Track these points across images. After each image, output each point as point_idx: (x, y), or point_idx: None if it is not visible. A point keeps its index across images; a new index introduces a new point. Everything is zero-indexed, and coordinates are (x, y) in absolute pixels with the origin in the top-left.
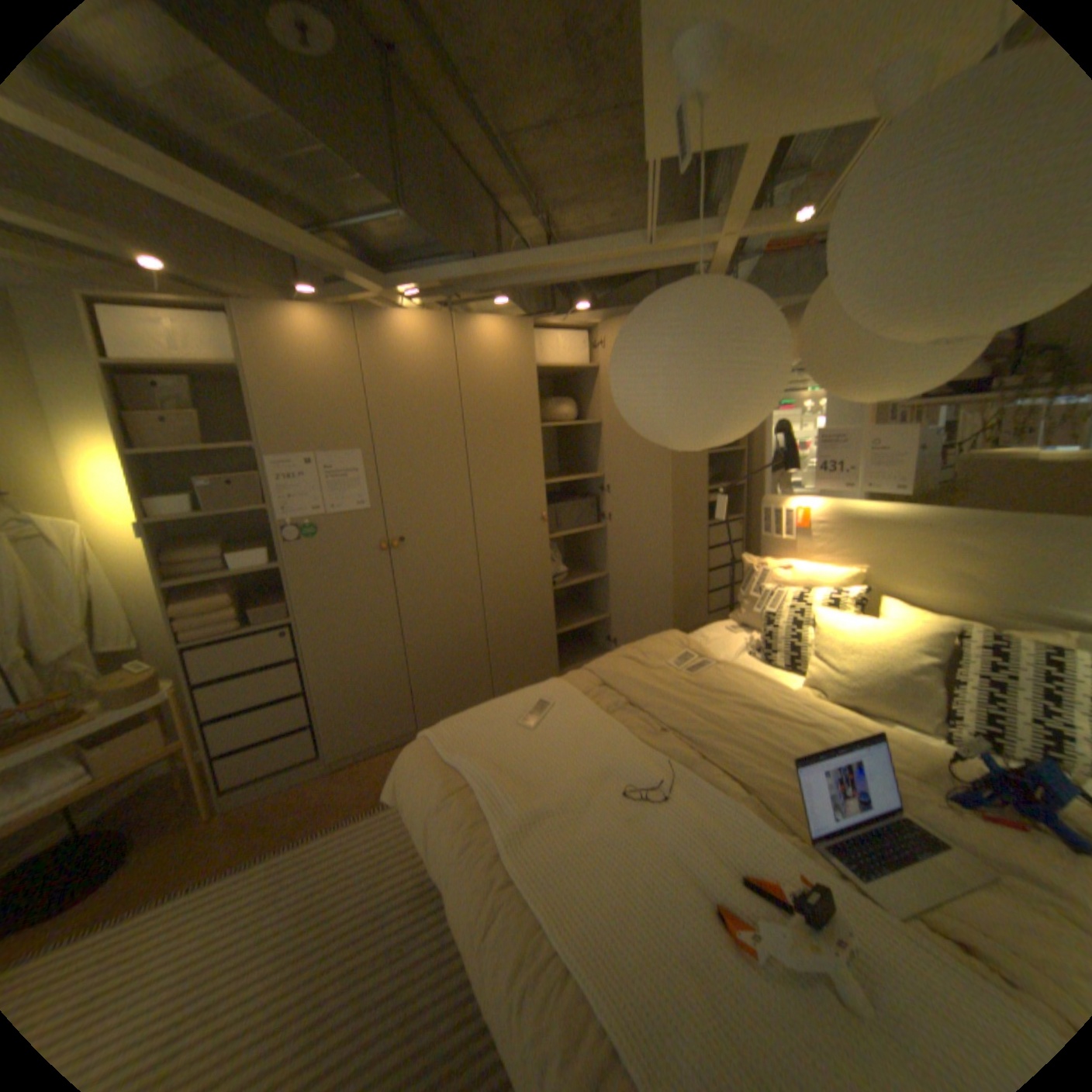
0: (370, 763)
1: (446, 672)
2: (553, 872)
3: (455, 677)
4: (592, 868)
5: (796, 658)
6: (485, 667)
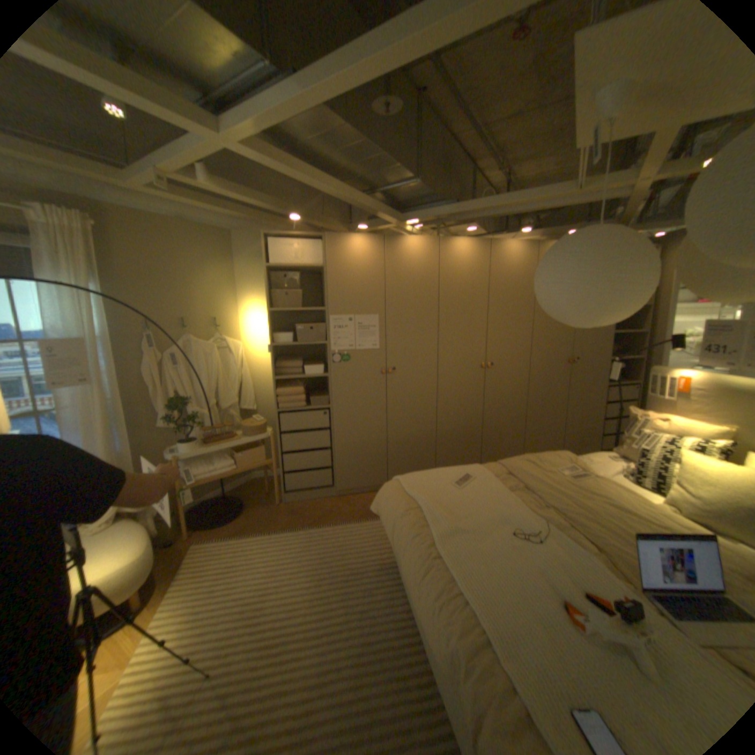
0: (360, 496)
1: (409, 453)
2: (465, 558)
3: (413, 457)
4: (488, 562)
5: (661, 483)
6: (433, 455)
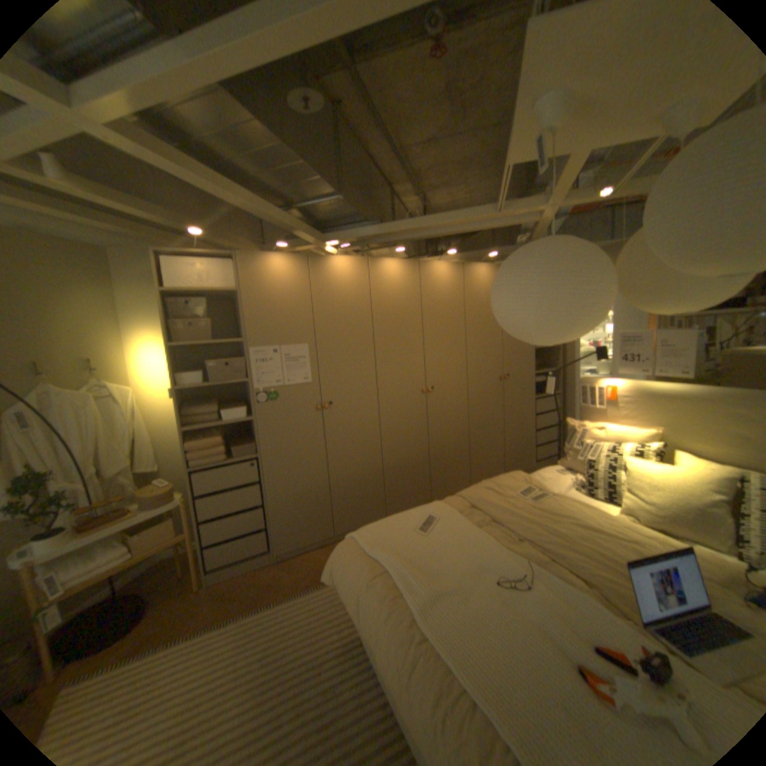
0: (303, 558)
1: (355, 496)
2: (455, 635)
3: (361, 500)
4: (483, 634)
5: (613, 493)
6: (381, 493)
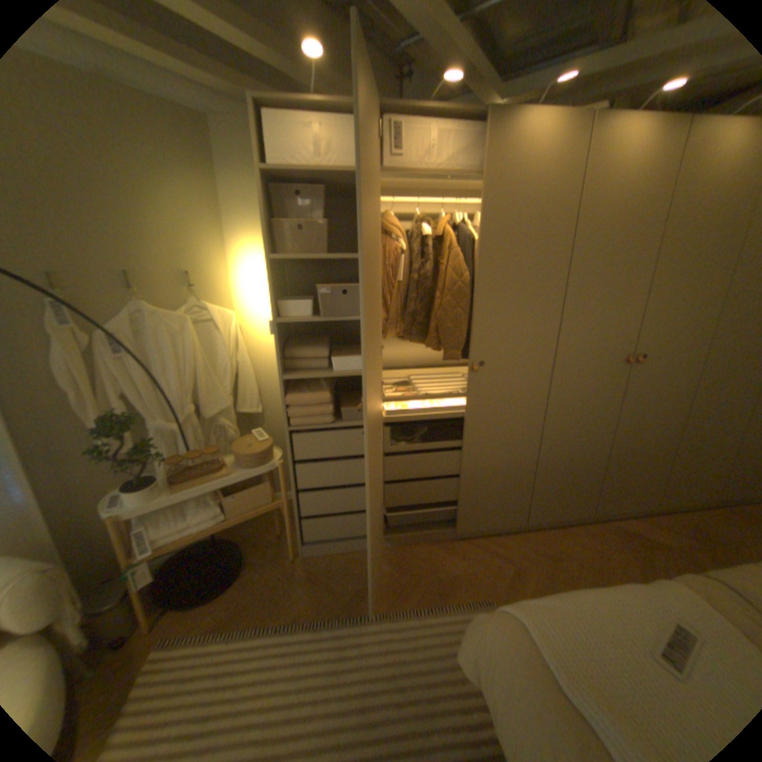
0: (414, 552)
1: (492, 491)
2: None
3: (499, 497)
4: None
5: None
6: (528, 494)
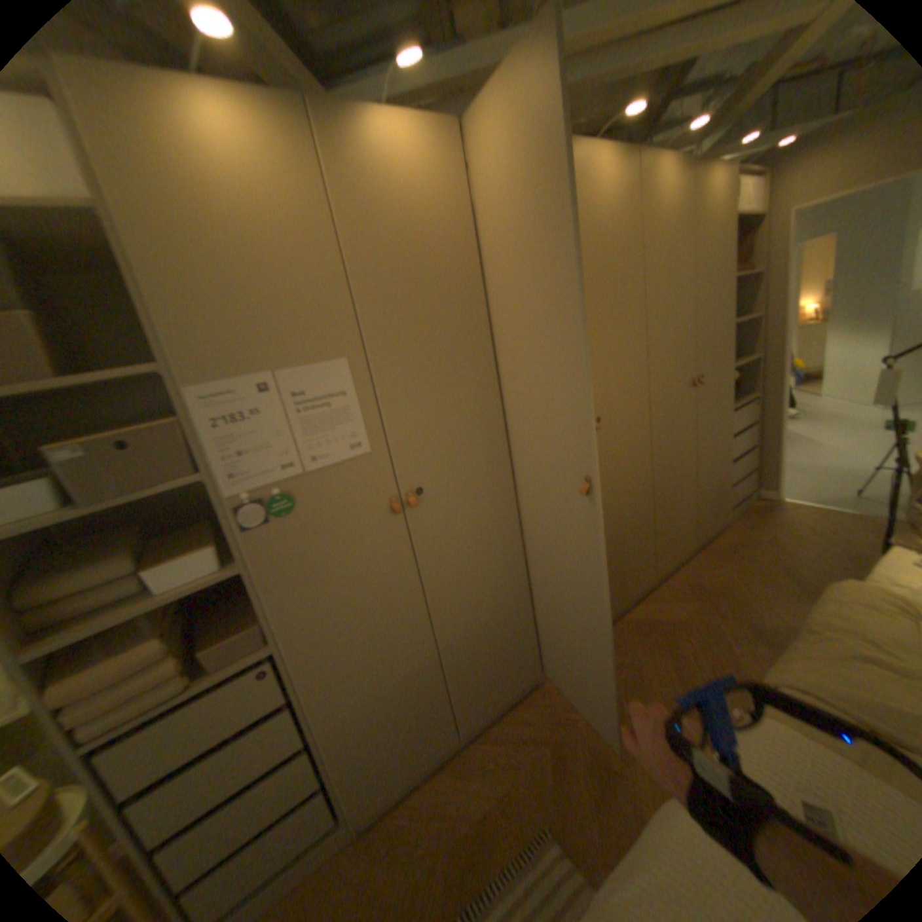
0: (410, 807)
1: (489, 656)
2: None
3: (499, 659)
4: None
5: None
6: (532, 635)
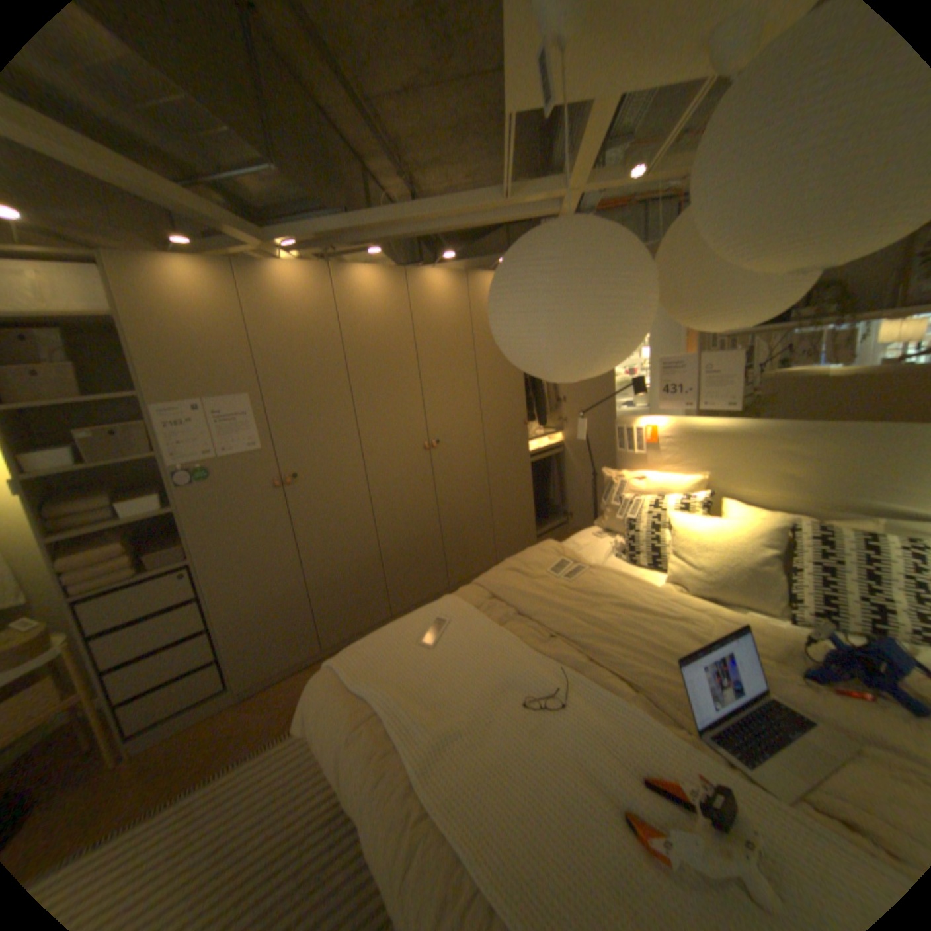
0: (278, 688)
1: (345, 594)
2: (467, 798)
3: (354, 598)
4: (503, 788)
5: (657, 557)
6: (382, 586)
